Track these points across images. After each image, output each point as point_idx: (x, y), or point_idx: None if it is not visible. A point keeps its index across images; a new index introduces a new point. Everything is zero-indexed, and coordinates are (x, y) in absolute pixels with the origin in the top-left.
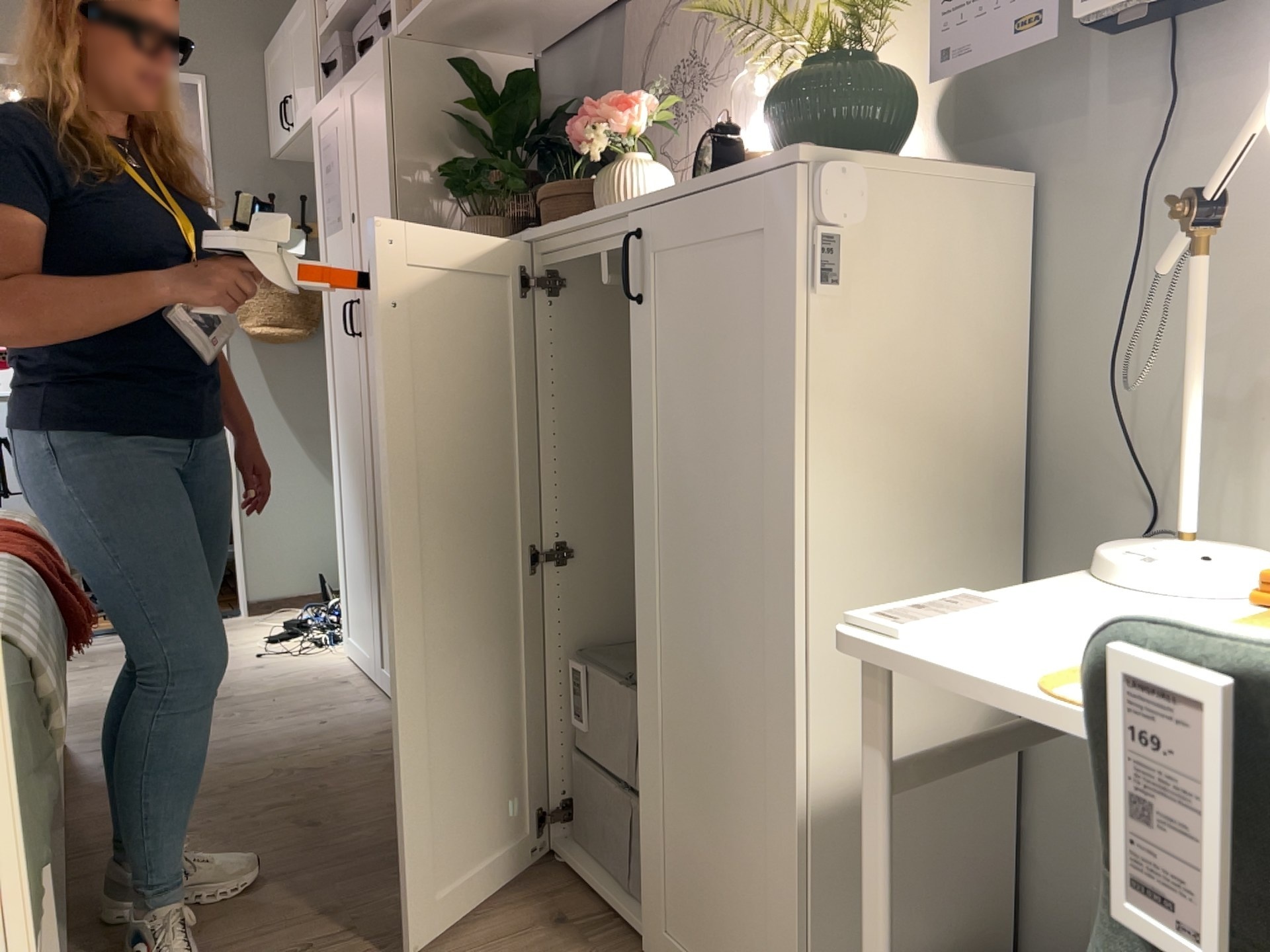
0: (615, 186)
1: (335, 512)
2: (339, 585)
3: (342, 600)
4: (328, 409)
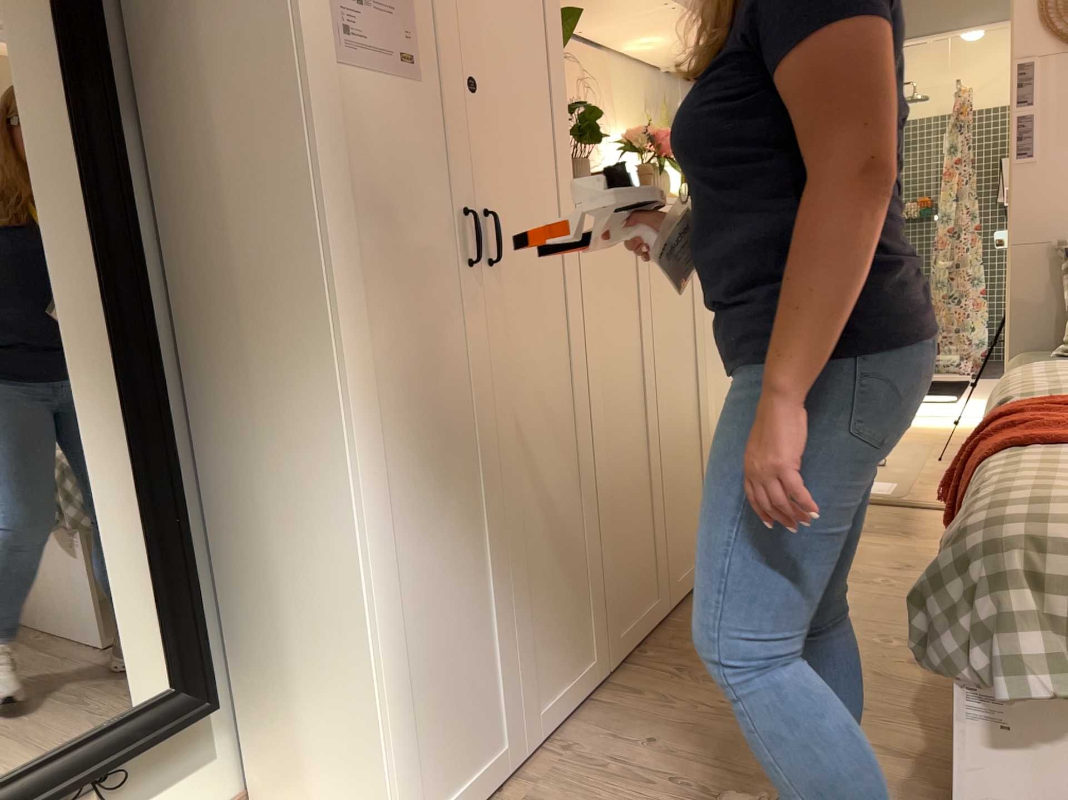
0: (666, 179)
1: (365, 629)
2: (382, 768)
3: (393, 787)
4: (339, 420)
